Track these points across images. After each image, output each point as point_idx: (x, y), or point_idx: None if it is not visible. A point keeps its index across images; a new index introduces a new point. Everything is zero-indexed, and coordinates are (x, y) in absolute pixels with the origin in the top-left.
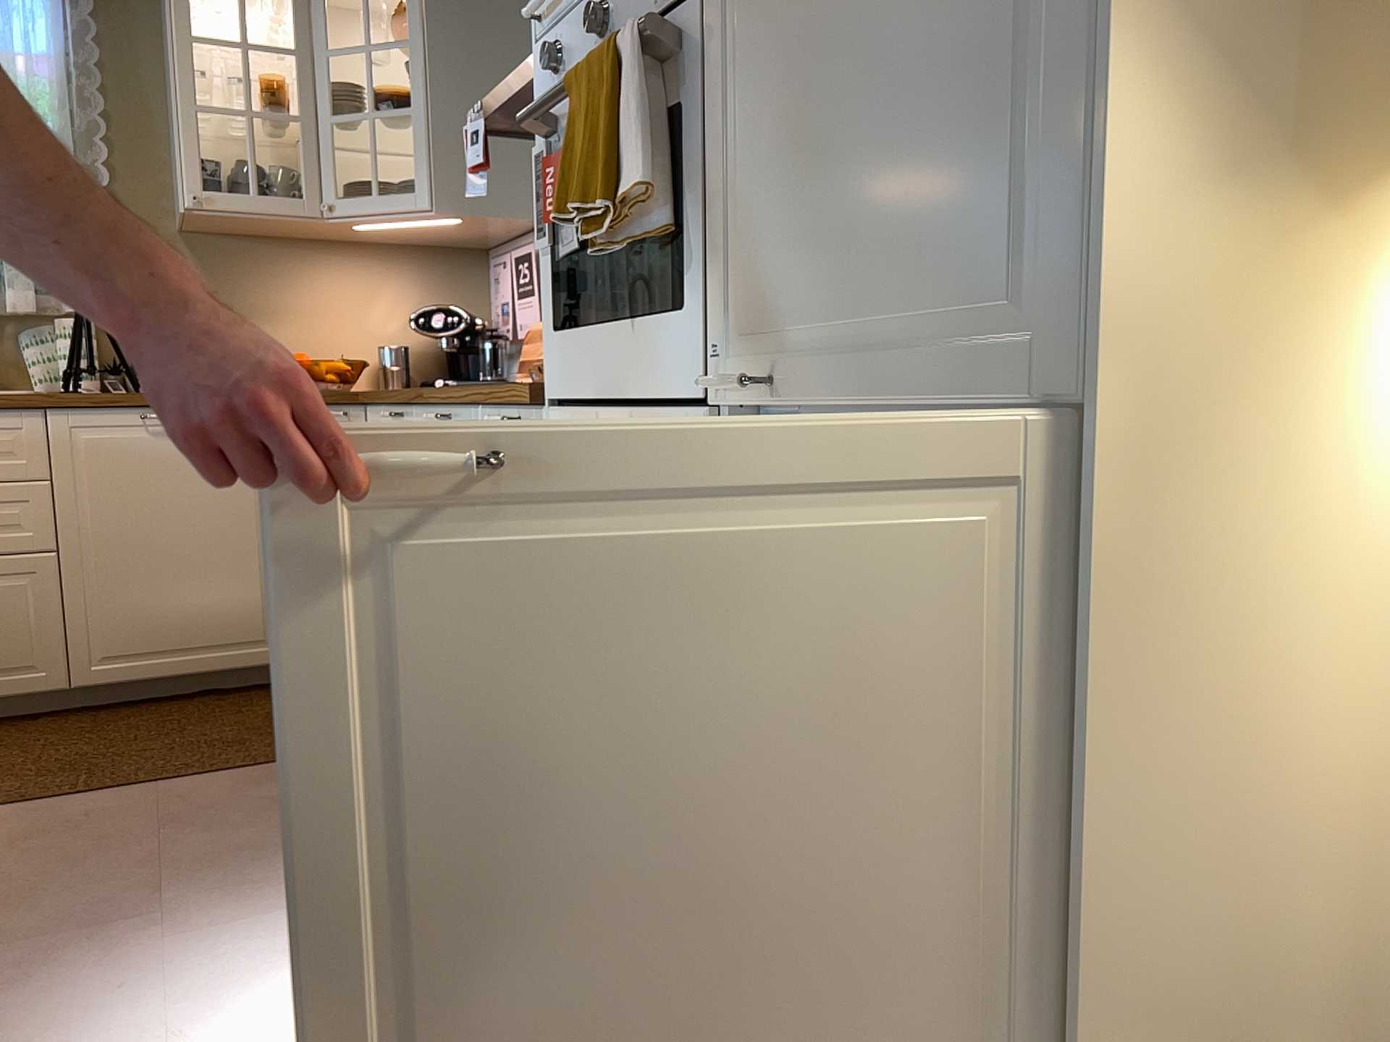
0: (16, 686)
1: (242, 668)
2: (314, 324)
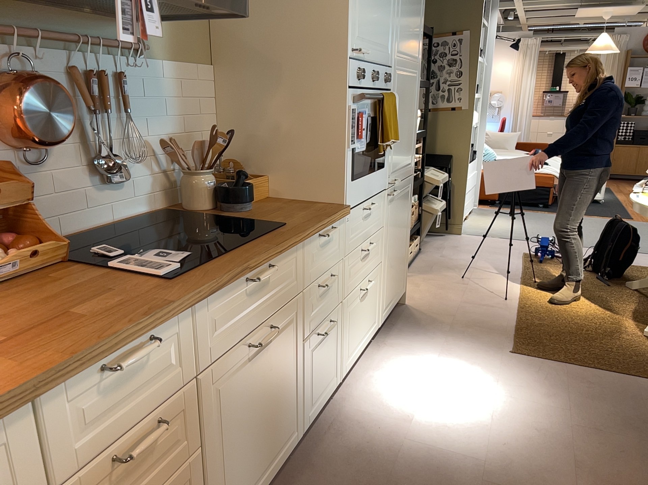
0: None
1: None
2: None
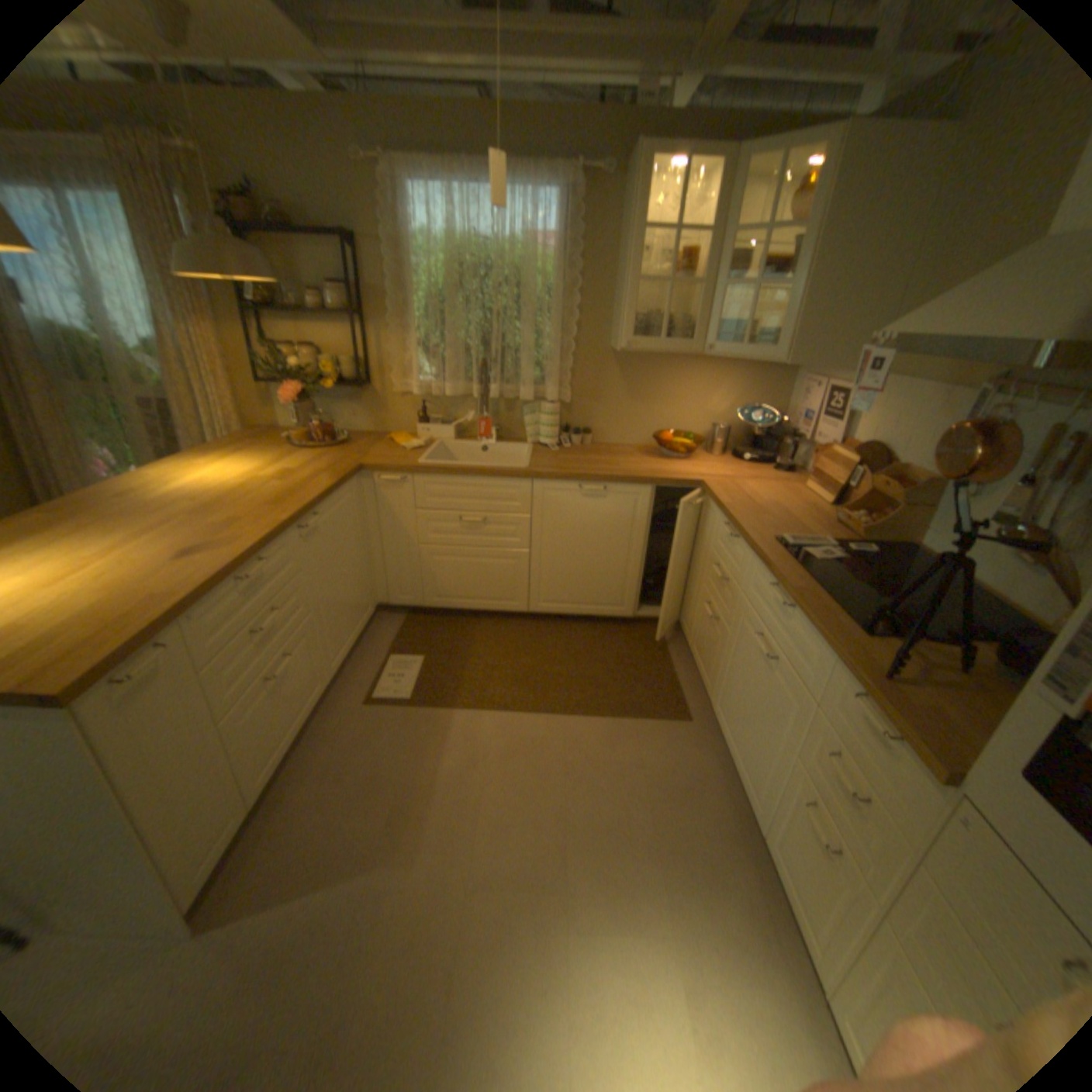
0: (506, 607)
1: (607, 615)
2: (676, 406)
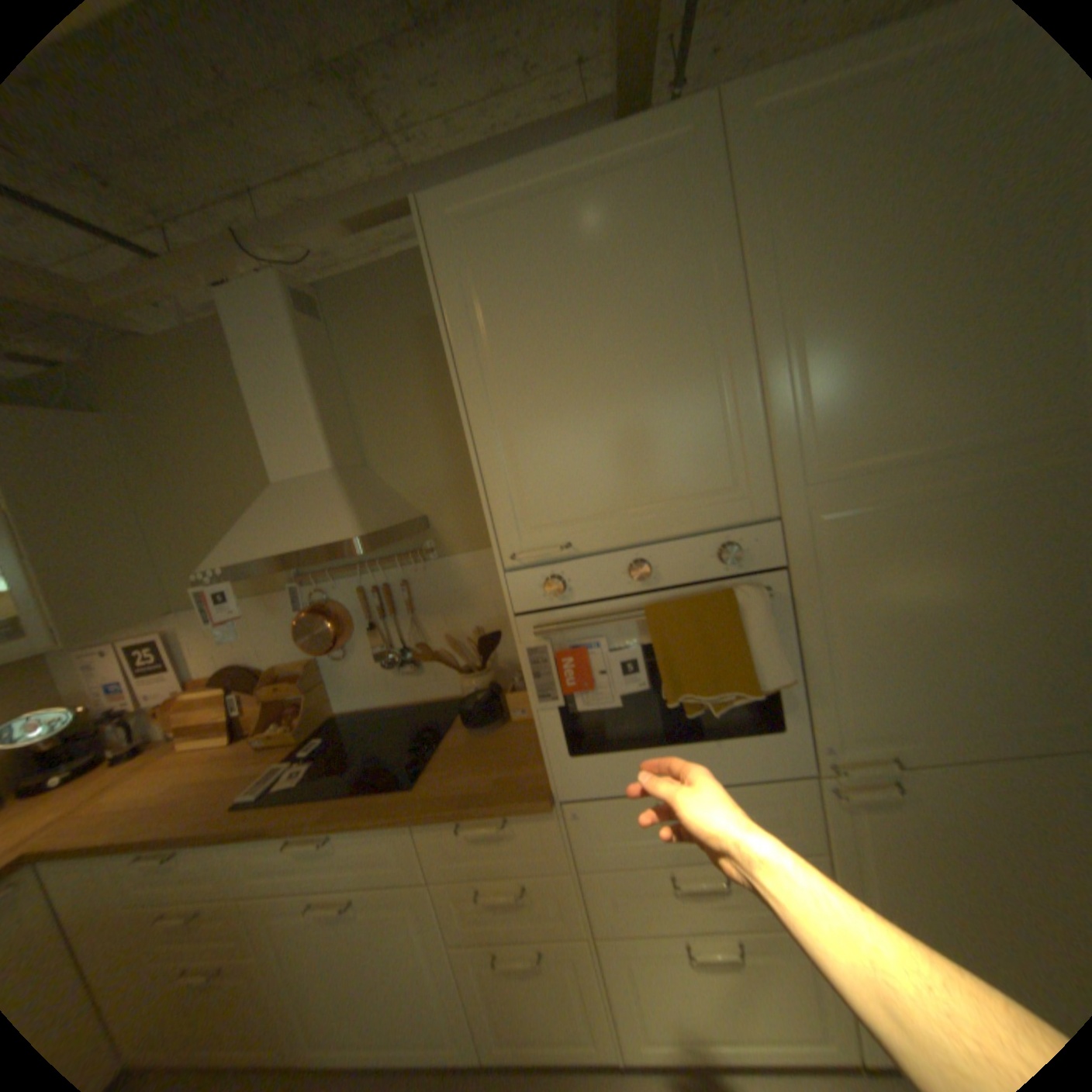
0: None
1: None
2: None
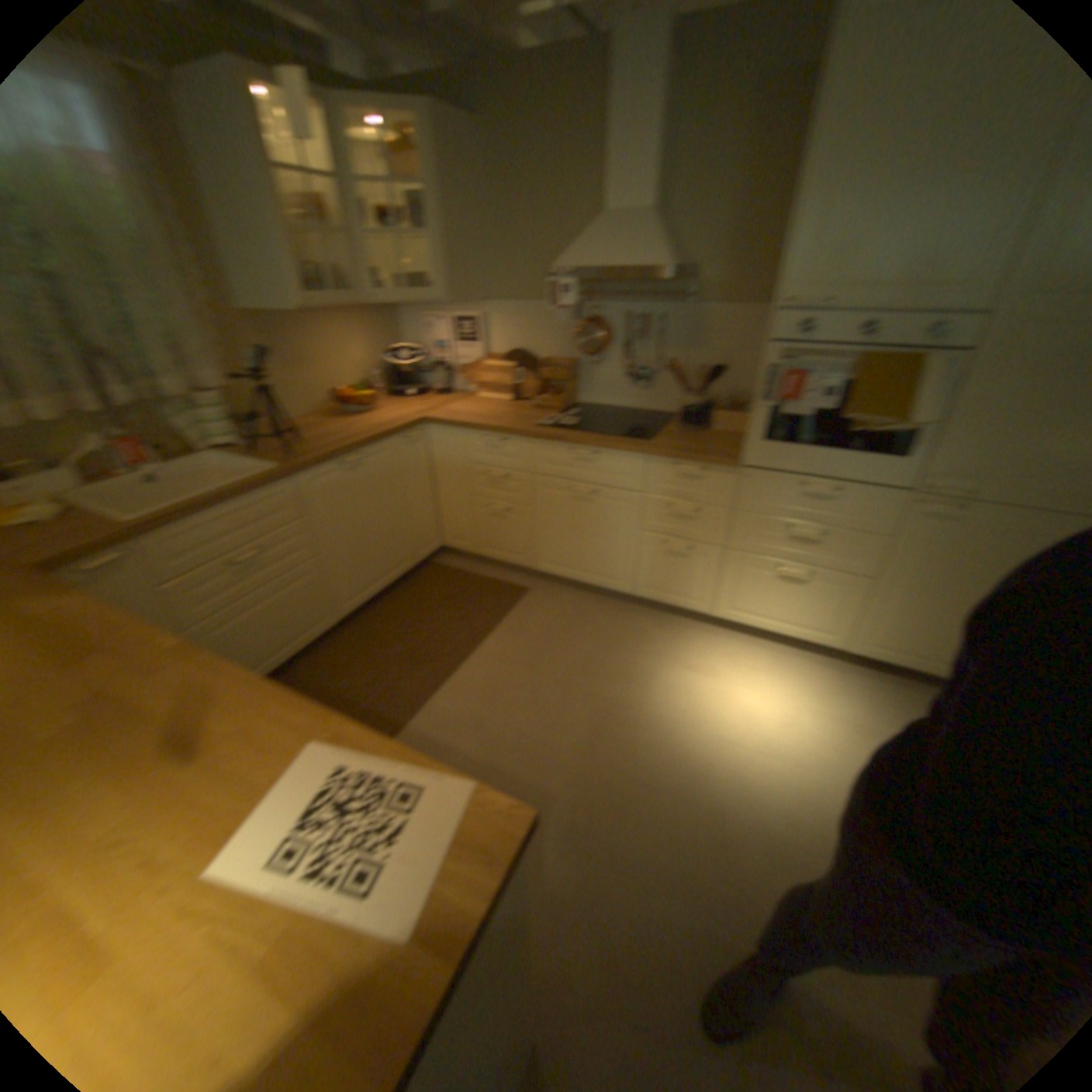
0: (322, 632)
1: (404, 576)
2: (332, 364)
